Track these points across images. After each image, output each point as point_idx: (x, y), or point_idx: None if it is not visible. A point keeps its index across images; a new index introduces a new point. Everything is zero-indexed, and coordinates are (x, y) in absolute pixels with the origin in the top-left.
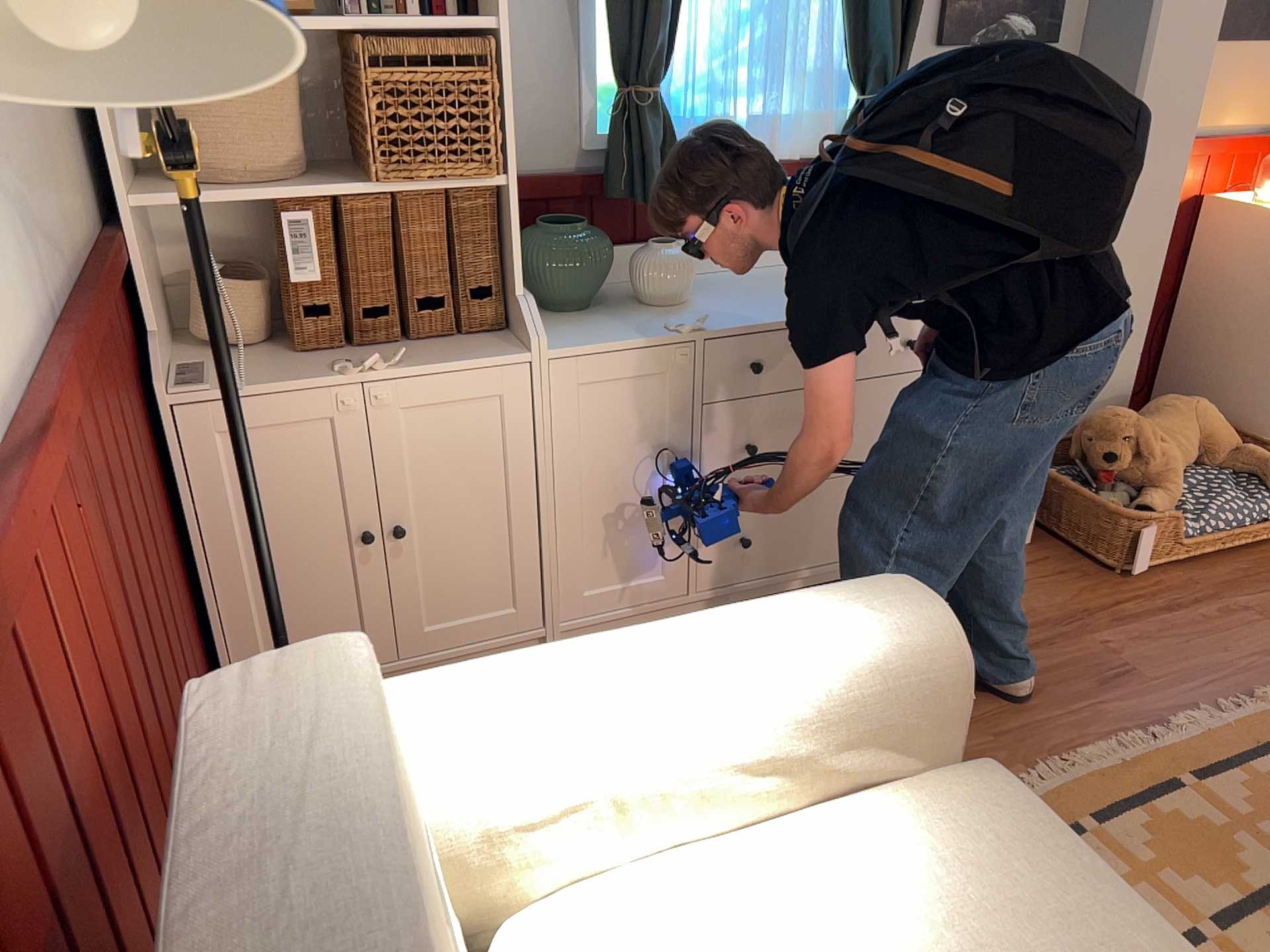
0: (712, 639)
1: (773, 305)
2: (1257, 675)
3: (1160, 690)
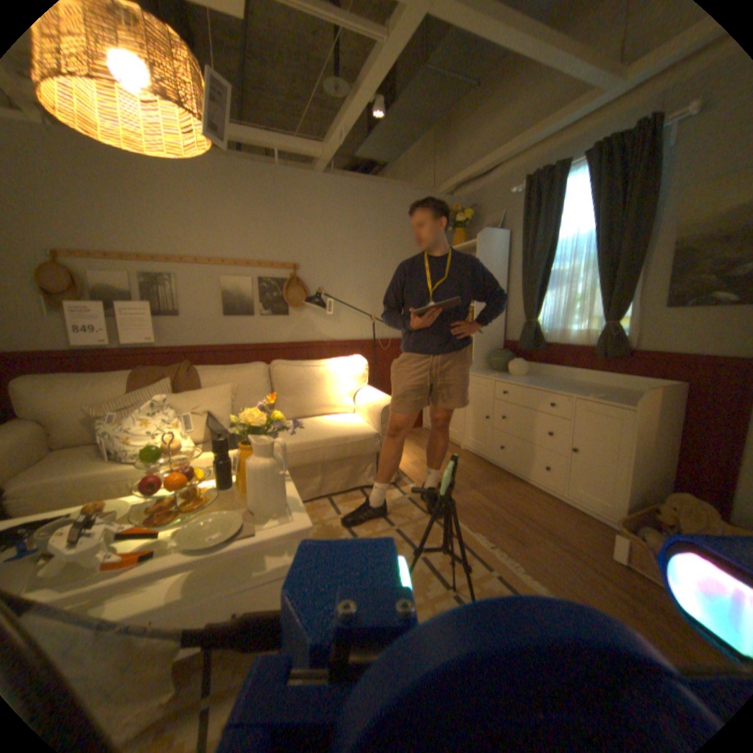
0: (377, 393)
1: (528, 381)
2: (556, 589)
3: (518, 552)
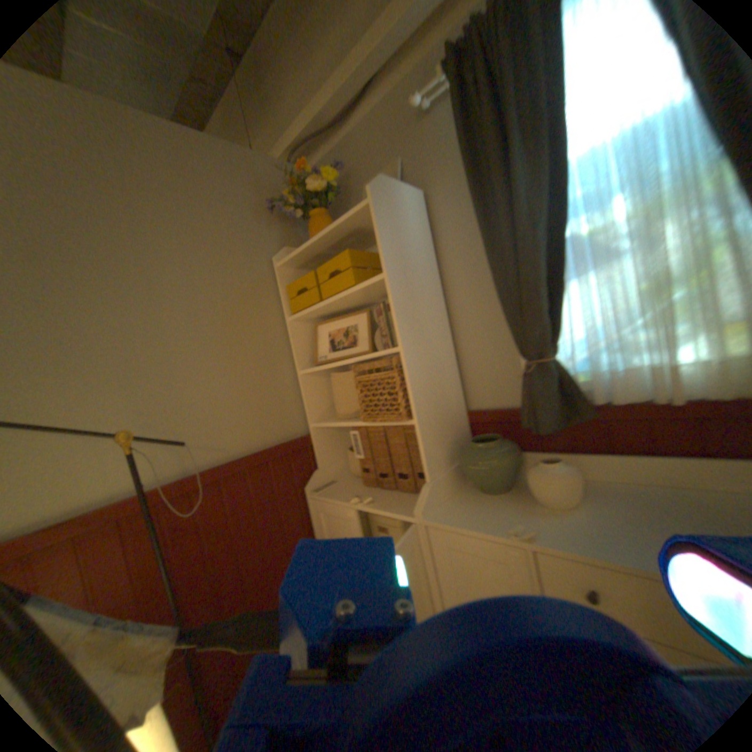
0: None
1: (647, 538)
2: None
3: None
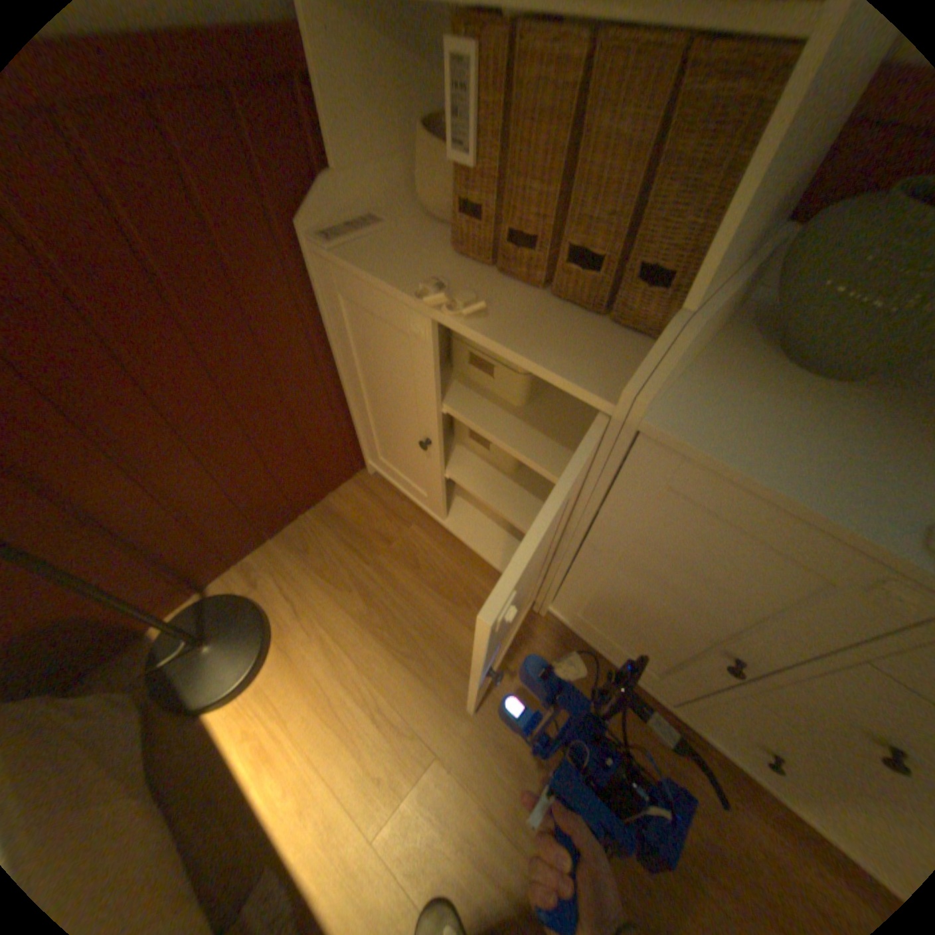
0: None
1: None
2: None
3: None
